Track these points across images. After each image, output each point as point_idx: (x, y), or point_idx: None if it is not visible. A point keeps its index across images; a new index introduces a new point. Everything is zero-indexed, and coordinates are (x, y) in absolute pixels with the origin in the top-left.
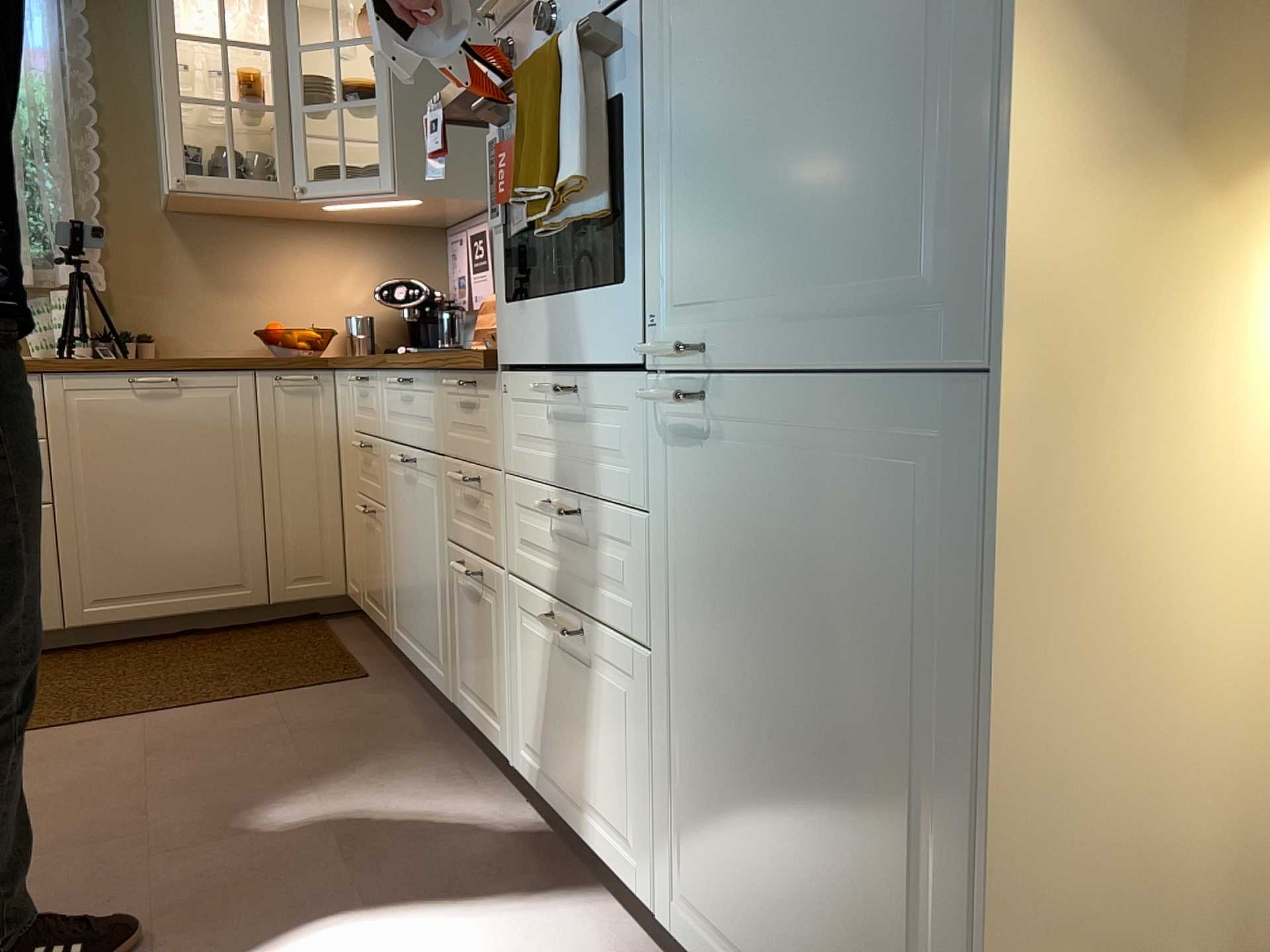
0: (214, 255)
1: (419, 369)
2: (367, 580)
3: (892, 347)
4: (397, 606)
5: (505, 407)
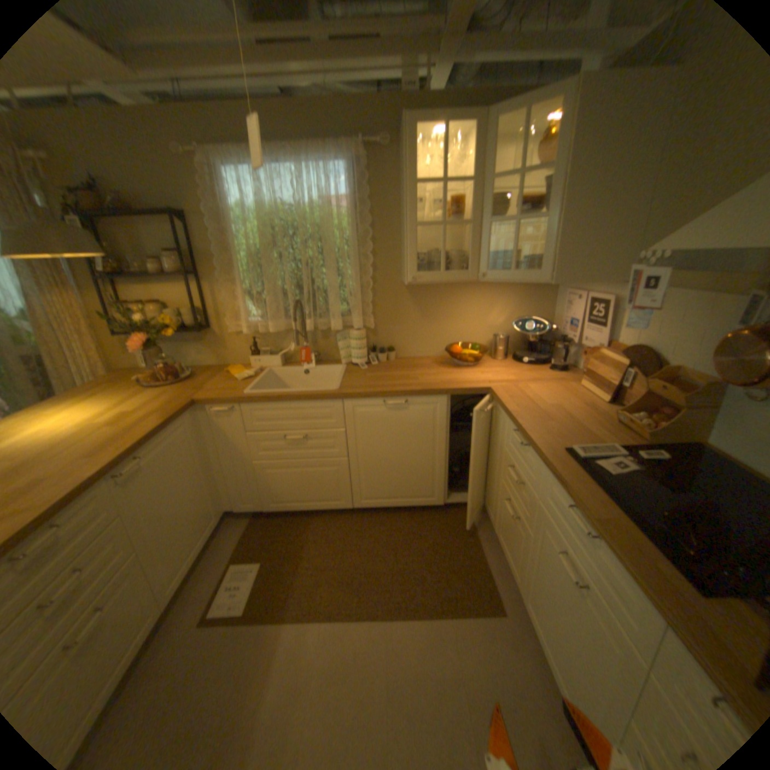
0: (426, 302)
1: (632, 576)
2: (503, 532)
3: None
4: (533, 600)
5: None
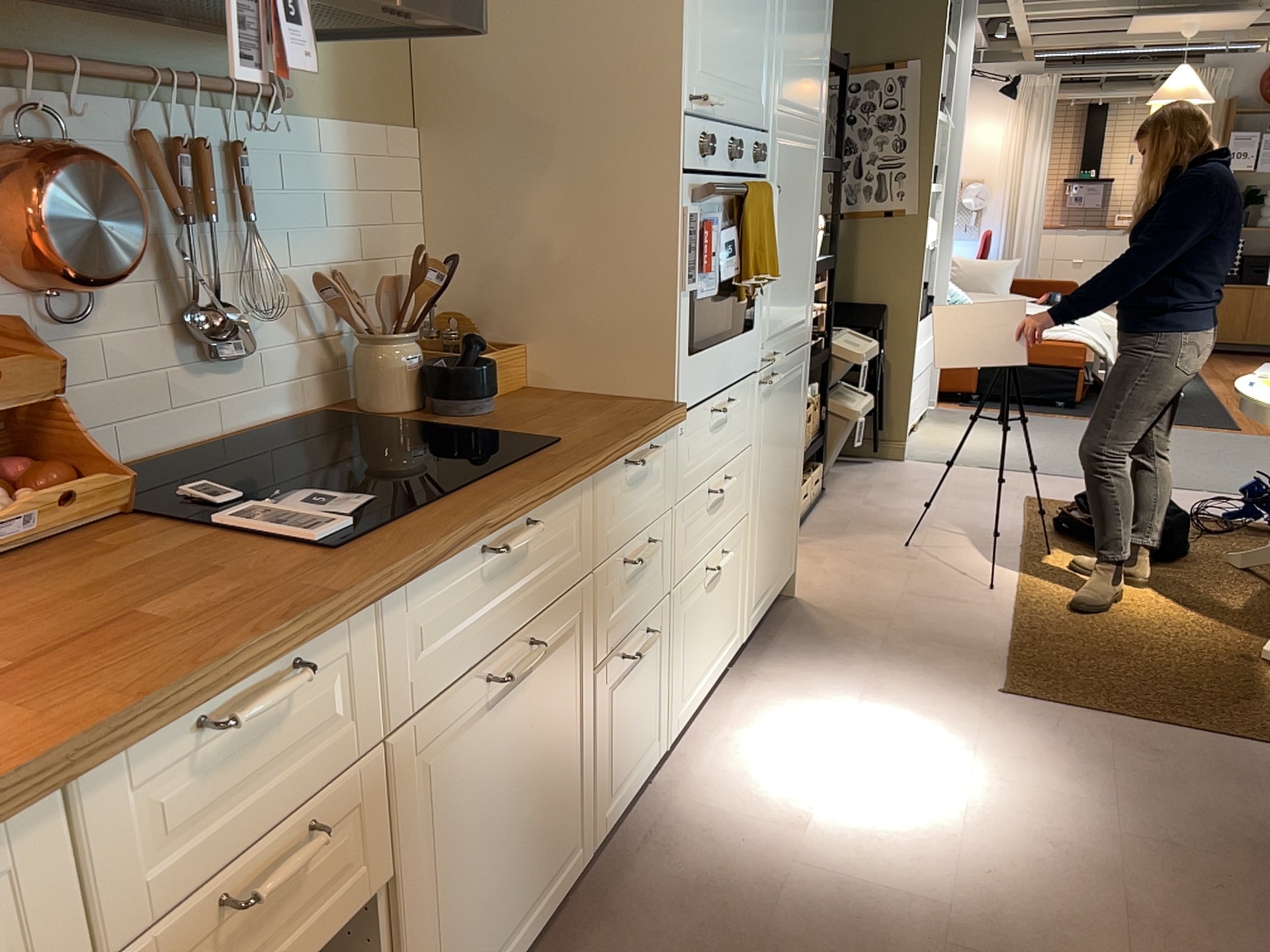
0: None
1: (579, 481)
2: None
3: (801, 338)
4: None
5: (677, 448)
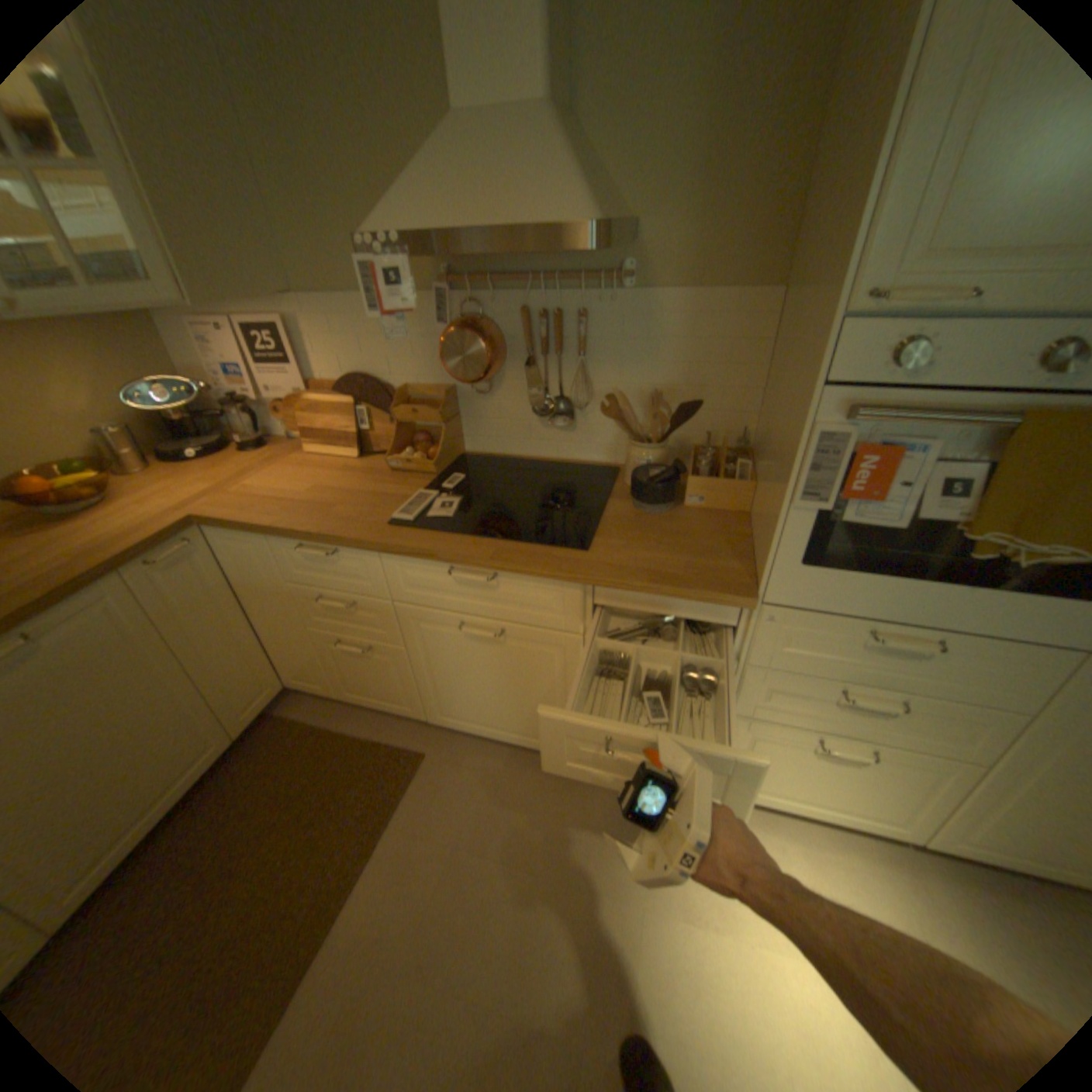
0: None
1: (546, 577)
2: (351, 685)
3: None
4: (443, 707)
5: (759, 628)
